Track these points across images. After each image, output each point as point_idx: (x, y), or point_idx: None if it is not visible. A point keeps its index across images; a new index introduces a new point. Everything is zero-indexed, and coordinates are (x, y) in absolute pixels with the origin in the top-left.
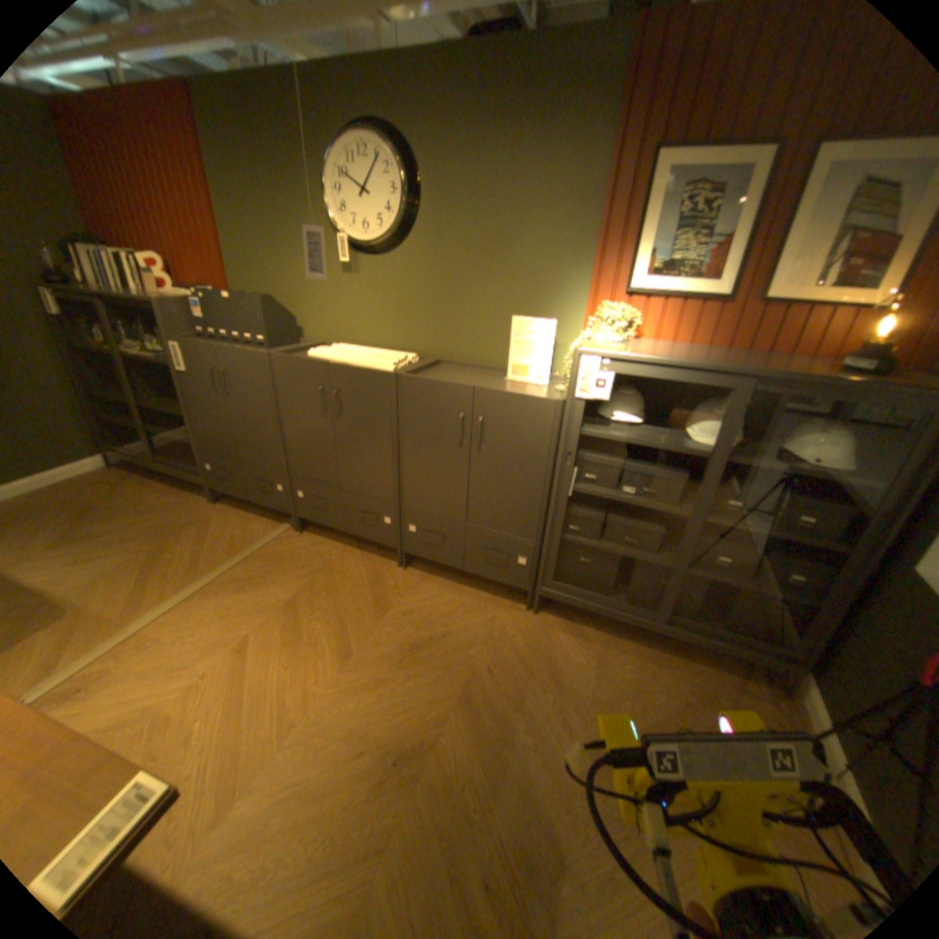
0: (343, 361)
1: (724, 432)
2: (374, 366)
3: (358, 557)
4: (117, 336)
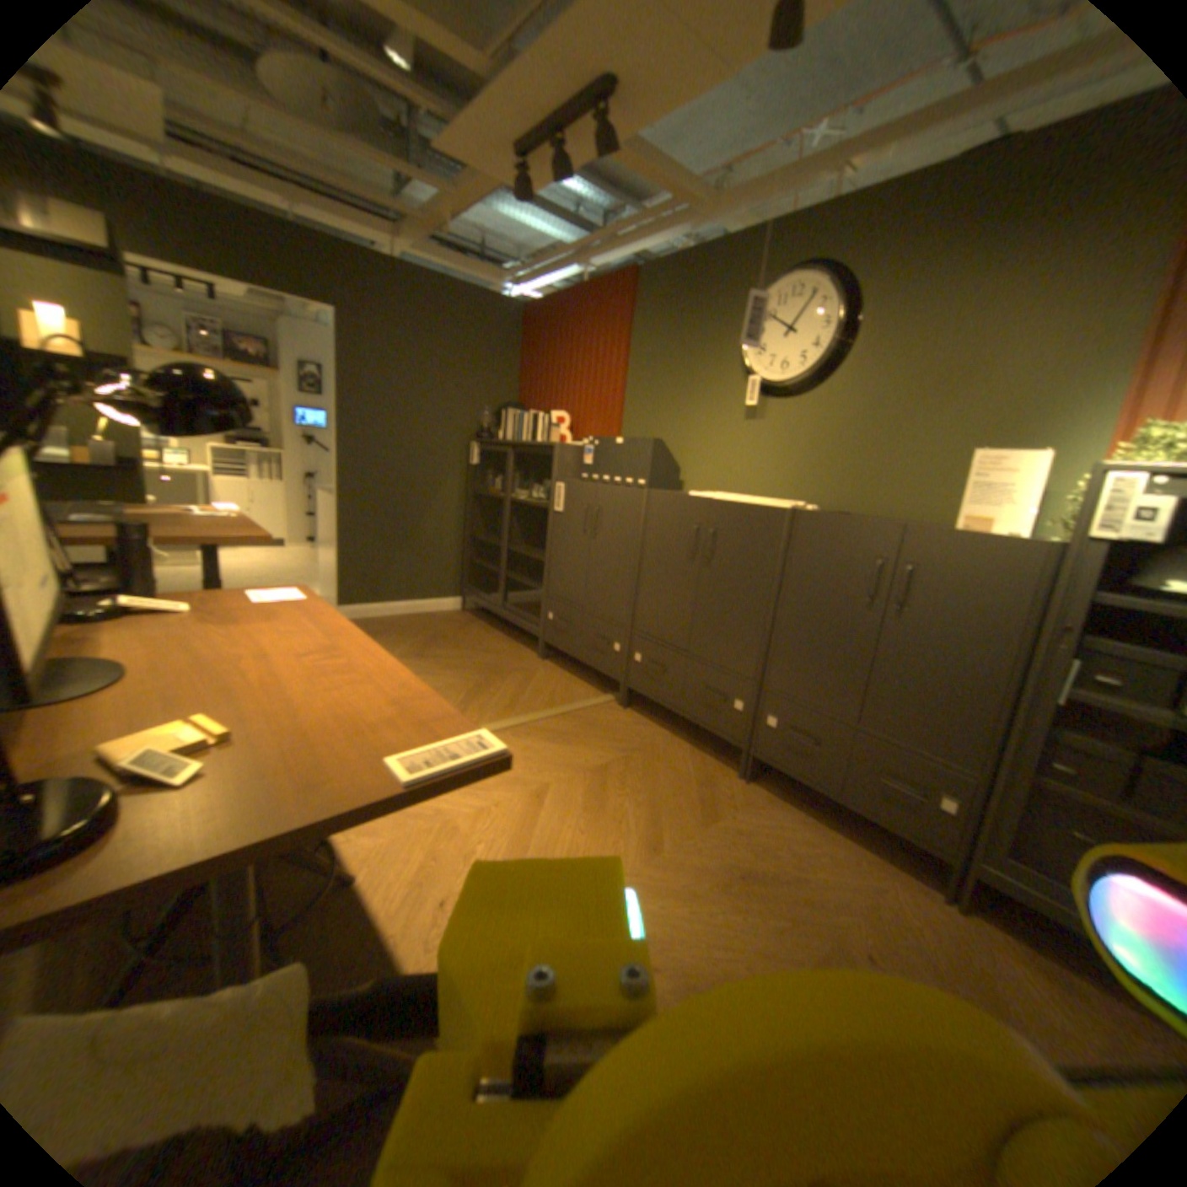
0: (728, 499)
1: None
2: (765, 504)
3: (687, 750)
4: (510, 487)
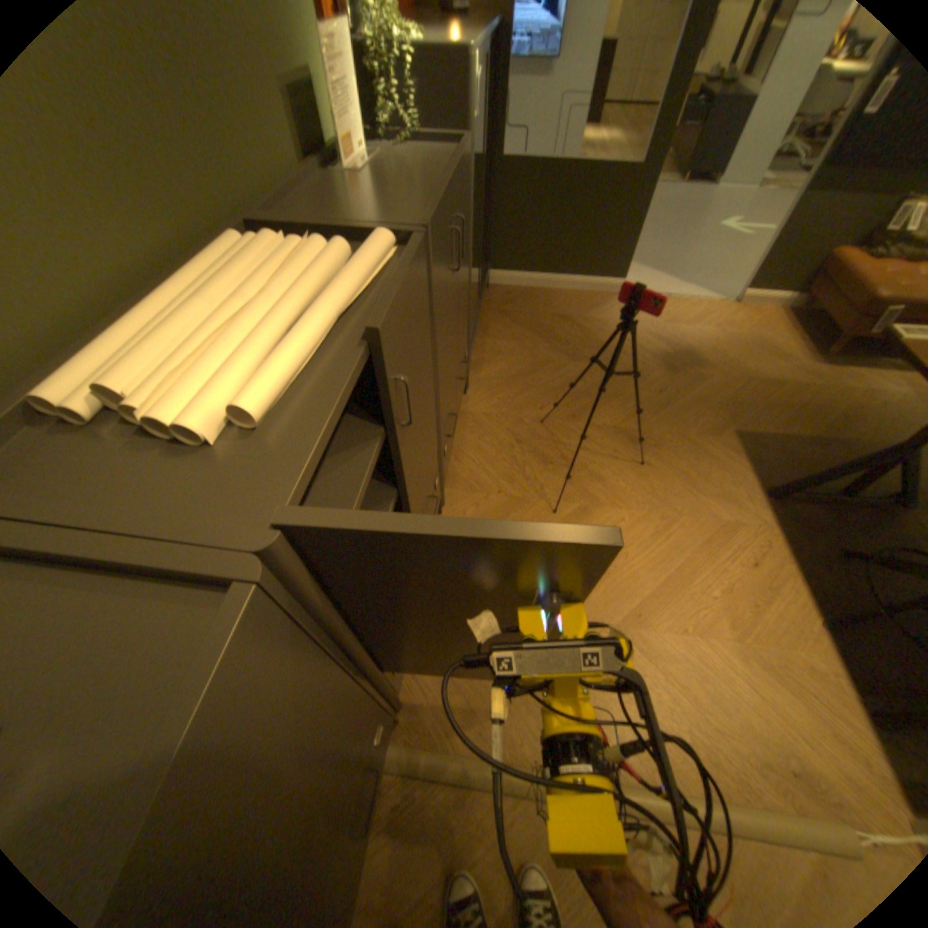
0: (333, 314)
1: (484, 104)
2: (375, 261)
3: None
4: None
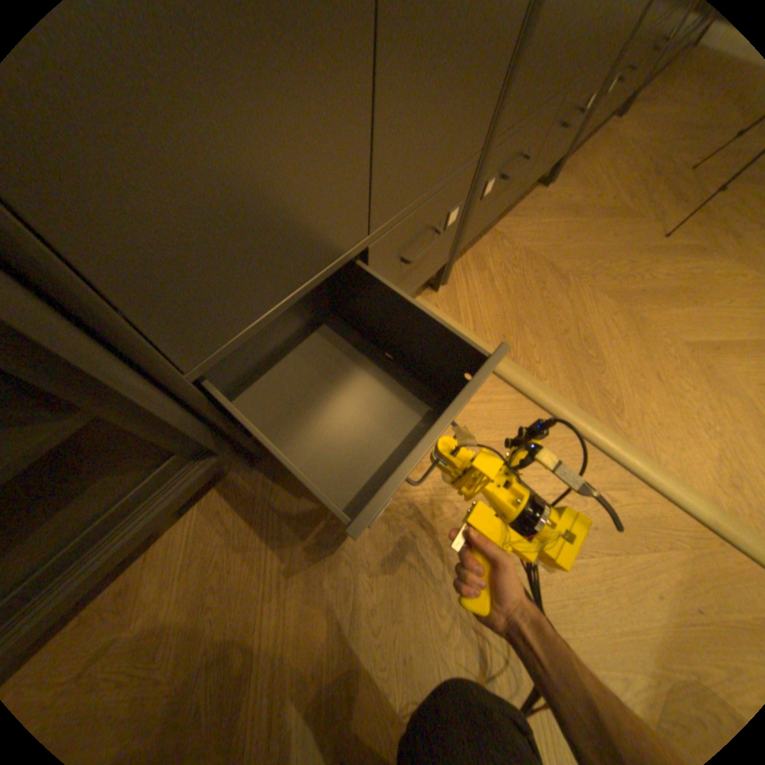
0: None
1: None
2: None
3: (521, 221)
4: None
